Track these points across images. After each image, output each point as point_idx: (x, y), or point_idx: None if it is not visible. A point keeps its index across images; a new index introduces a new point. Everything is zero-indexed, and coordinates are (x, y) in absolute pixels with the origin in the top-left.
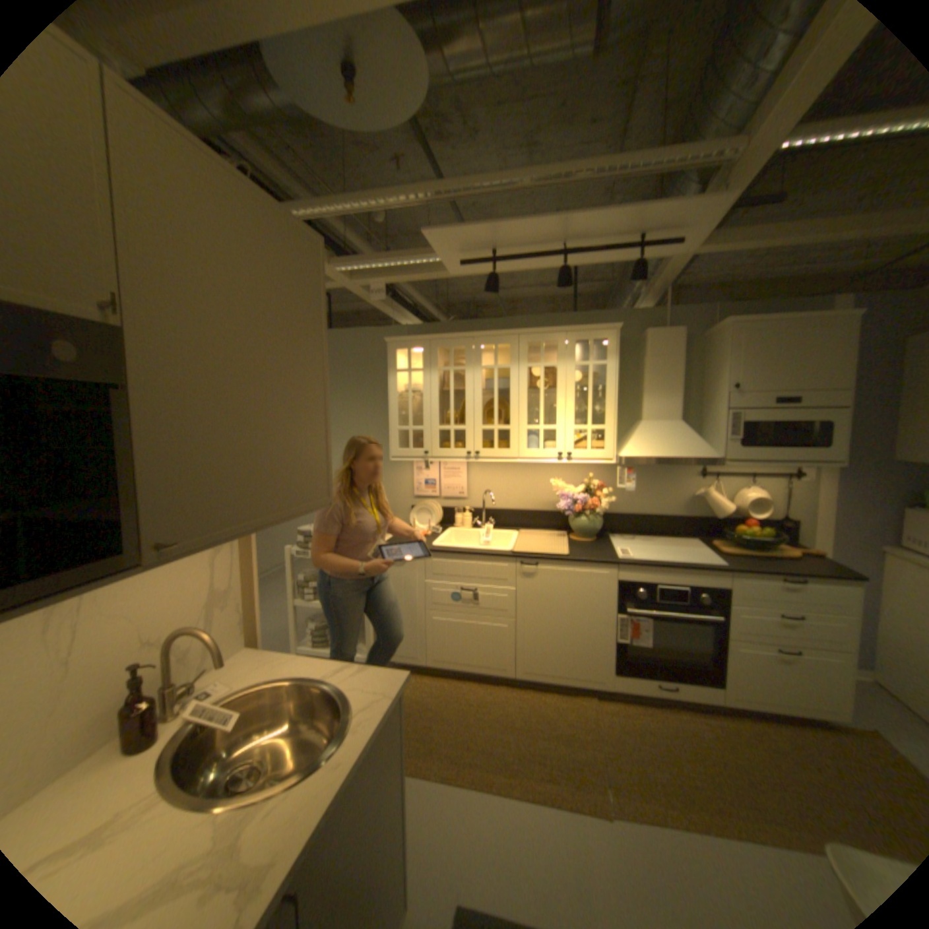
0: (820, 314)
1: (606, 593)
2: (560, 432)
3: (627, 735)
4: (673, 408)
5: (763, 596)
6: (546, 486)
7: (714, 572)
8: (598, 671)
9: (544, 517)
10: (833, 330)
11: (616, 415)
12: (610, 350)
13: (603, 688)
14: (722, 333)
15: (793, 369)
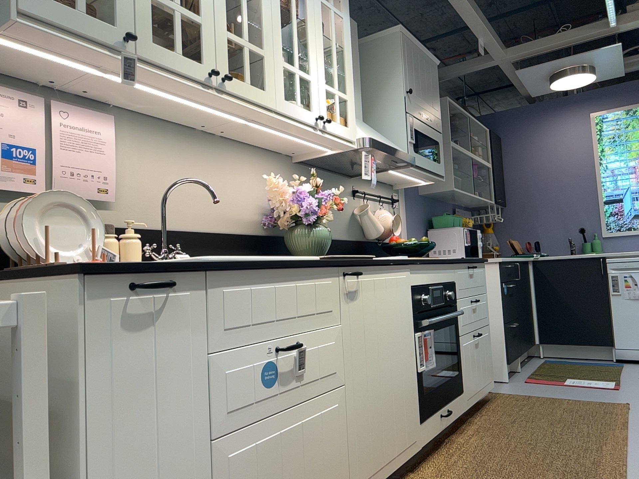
0: (428, 53)
1: (407, 304)
2: (314, 85)
3: (477, 475)
4: (358, 105)
5: (464, 283)
6: (241, 189)
7: (450, 262)
8: (410, 425)
9: (238, 244)
10: (432, 70)
11: (353, 86)
12: (344, 2)
13: (415, 447)
14: (378, 43)
15: (424, 91)
